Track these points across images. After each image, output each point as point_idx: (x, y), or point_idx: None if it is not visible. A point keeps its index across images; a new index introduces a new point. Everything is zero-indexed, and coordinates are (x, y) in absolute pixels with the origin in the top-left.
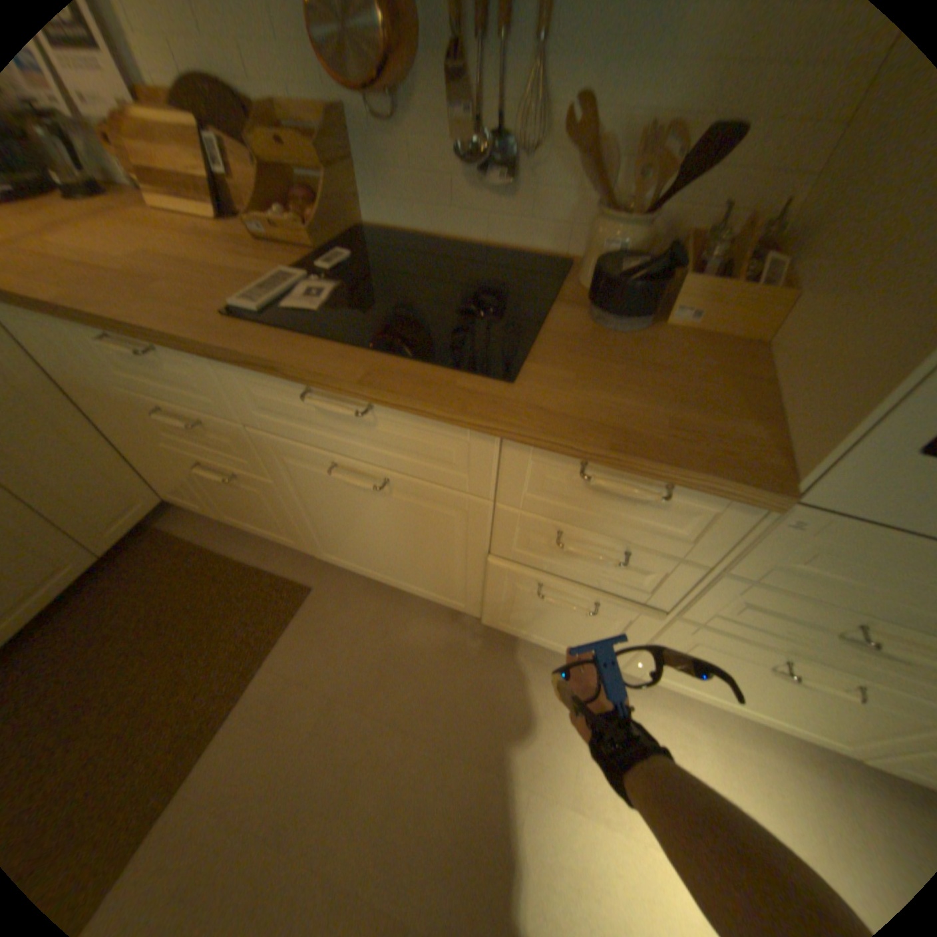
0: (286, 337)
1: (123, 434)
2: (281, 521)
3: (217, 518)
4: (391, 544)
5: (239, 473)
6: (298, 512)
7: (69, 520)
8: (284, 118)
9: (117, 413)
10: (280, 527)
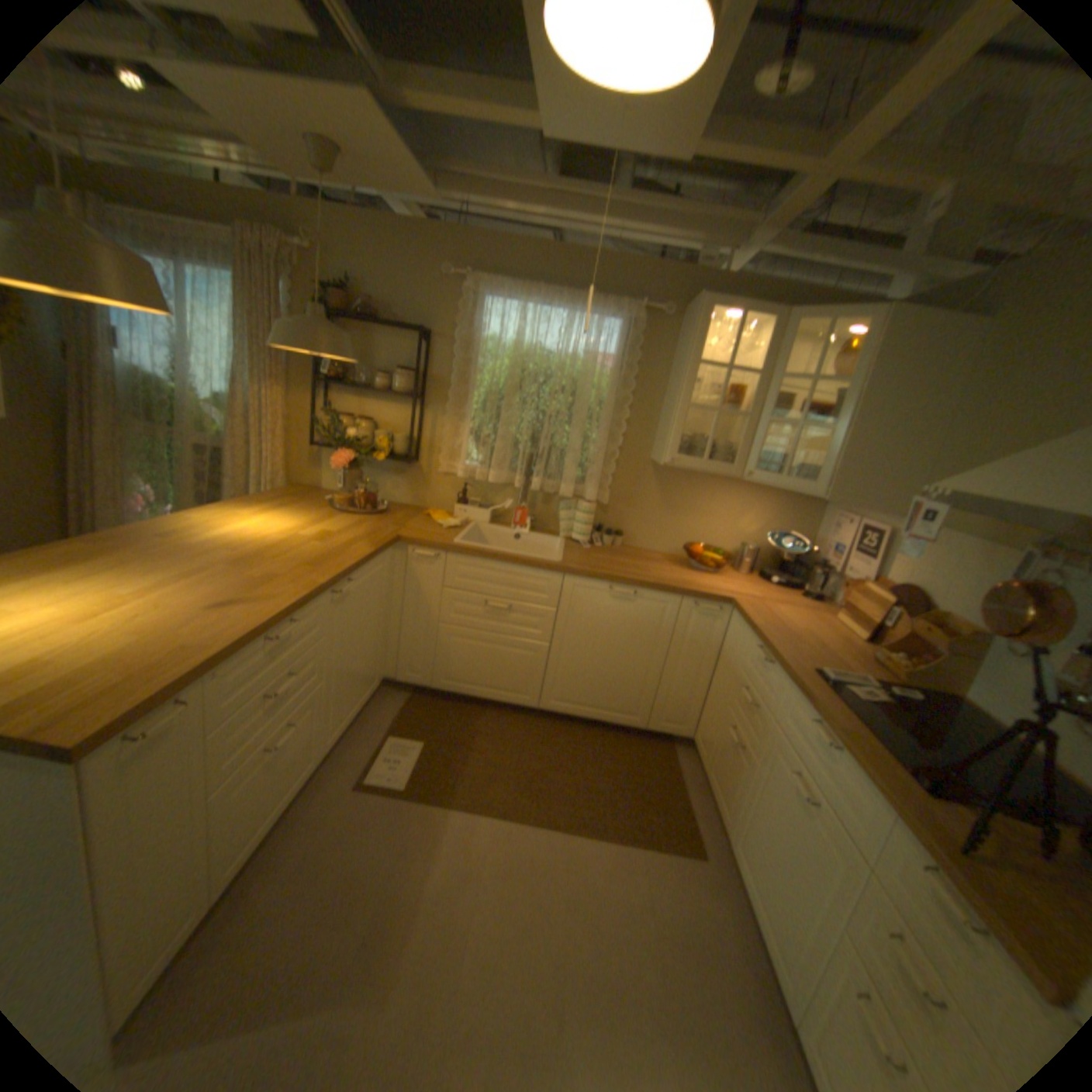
0: (833, 698)
1: (719, 692)
2: (739, 800)
3: (707, 774)
4: (786, 871)
5: (748, 750)
6: (754, 799)
7: (660, 703)
8: (953, 627)
9: (729, 681)
10: (734, 806)
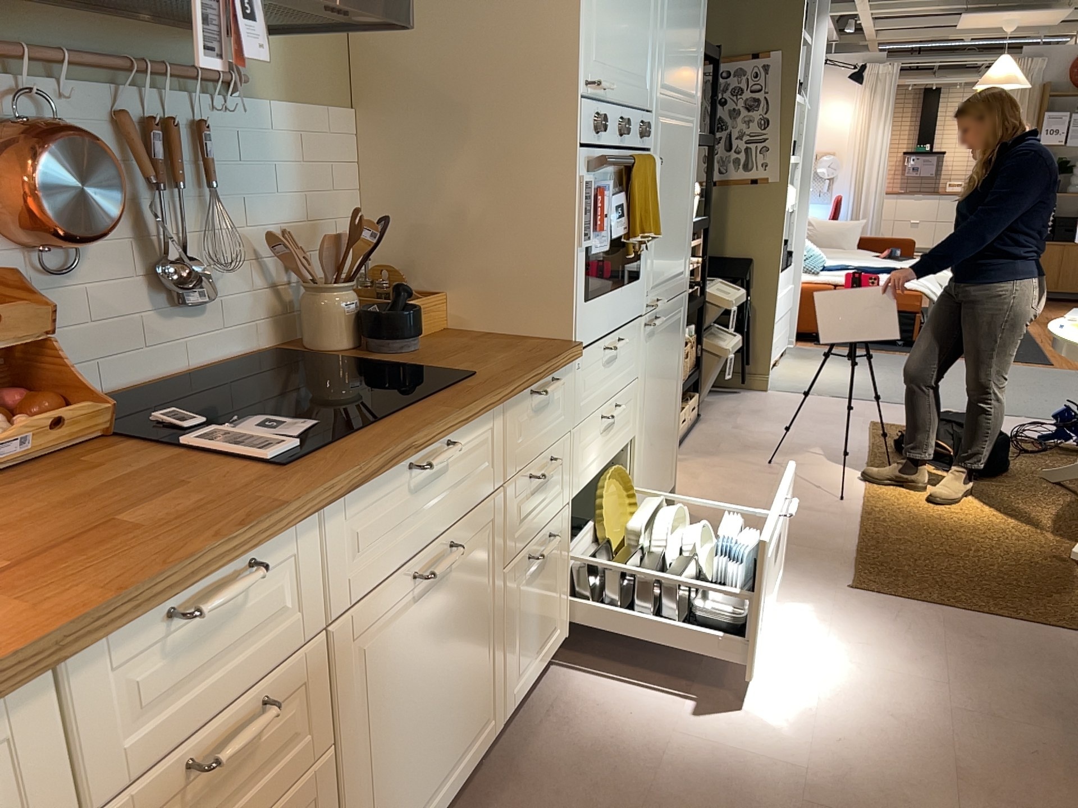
0: (367, 435)
1: None
2: None
3: None
4: (443, 689)
5: None
6: (351, 794)
7: None
8: None
9: None
10: None
